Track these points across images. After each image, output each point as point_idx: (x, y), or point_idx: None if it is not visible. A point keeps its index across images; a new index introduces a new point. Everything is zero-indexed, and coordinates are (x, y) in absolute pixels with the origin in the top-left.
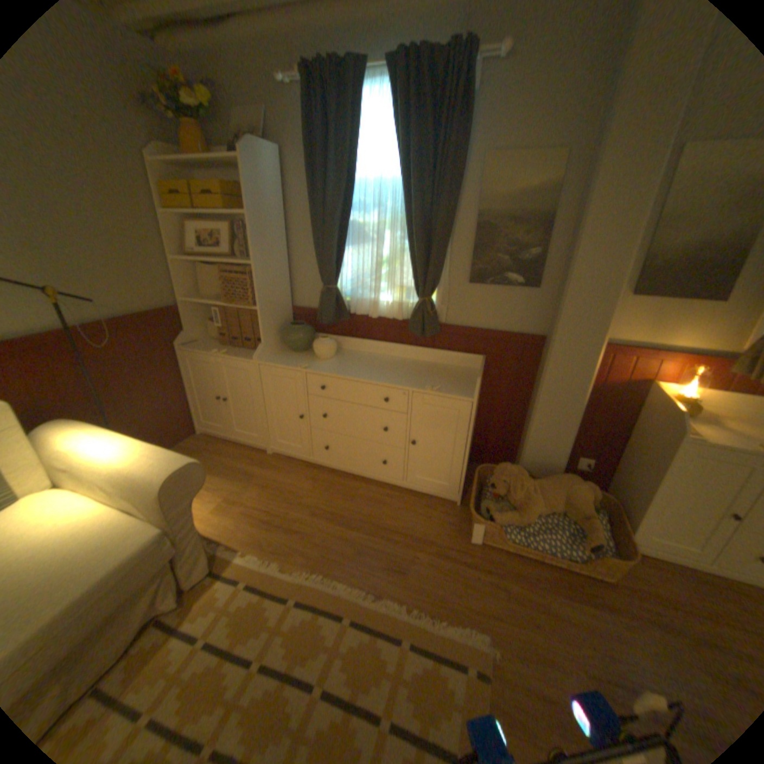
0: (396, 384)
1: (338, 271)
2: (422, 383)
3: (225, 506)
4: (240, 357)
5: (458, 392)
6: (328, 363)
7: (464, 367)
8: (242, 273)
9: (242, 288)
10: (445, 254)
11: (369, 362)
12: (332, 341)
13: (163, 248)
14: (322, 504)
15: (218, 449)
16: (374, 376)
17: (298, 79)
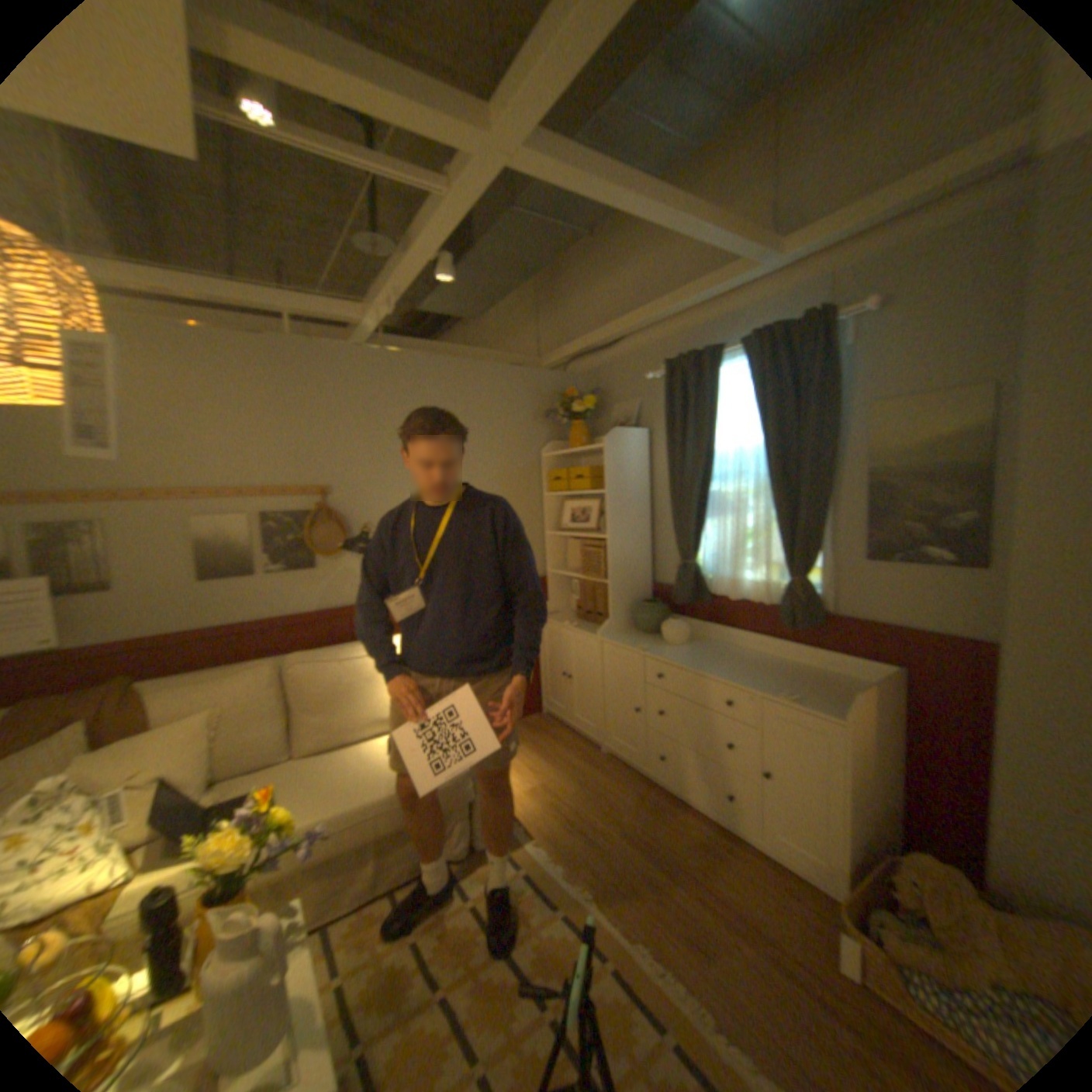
0: (743, 685)
1: (697, 545)
2: (782, 690)
3: (540, 793)
4: (587, 632)
5: (830, 711)
6: (674, 650)
7: (871, 683)
8: (605, 547)
9: (601, 562)
10: (821, 523)
11: (726, 656)
12: (683, 624)
13: (542, 526)
14: (640, 831)
15: (556, 734)
16: (720, 672)
17: (665, 373)
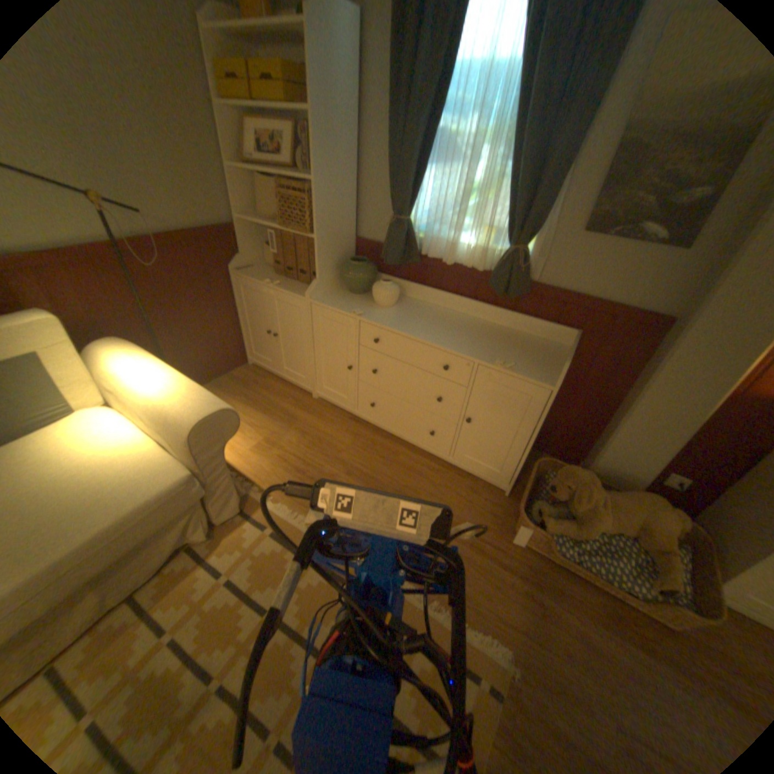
0: (460, 351)
1: (413, 198)
2: (493, 355)
3: (264, 445)
4: (292, 291)
5: (536, 375)
6: (386, 312)
7: (549, 341)
8: (303, 190)
9: (301, 209)
10: (560, 185)
11: (434, 318)
12: (394, 286)
13: (218, 151)
14: (359, 463)
15: (266, 383)
16: (436, 337)
17: None
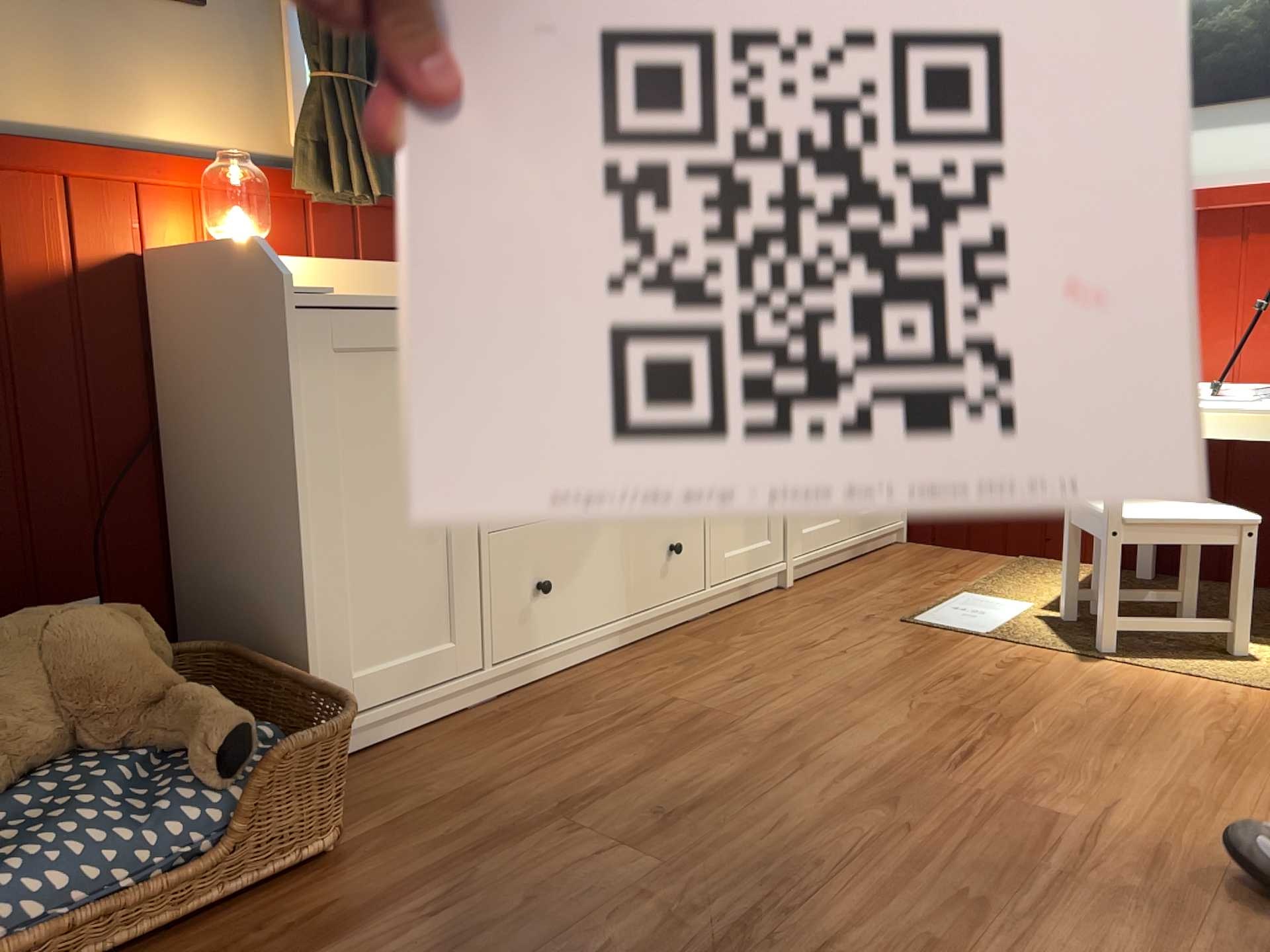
0: None
1: None
2: None
3: None
4: None
5: None
6: None
7: None
8: None
9: None
10: None
11: None
12: None
13: None
14: None
15: None
16: None
17: None
